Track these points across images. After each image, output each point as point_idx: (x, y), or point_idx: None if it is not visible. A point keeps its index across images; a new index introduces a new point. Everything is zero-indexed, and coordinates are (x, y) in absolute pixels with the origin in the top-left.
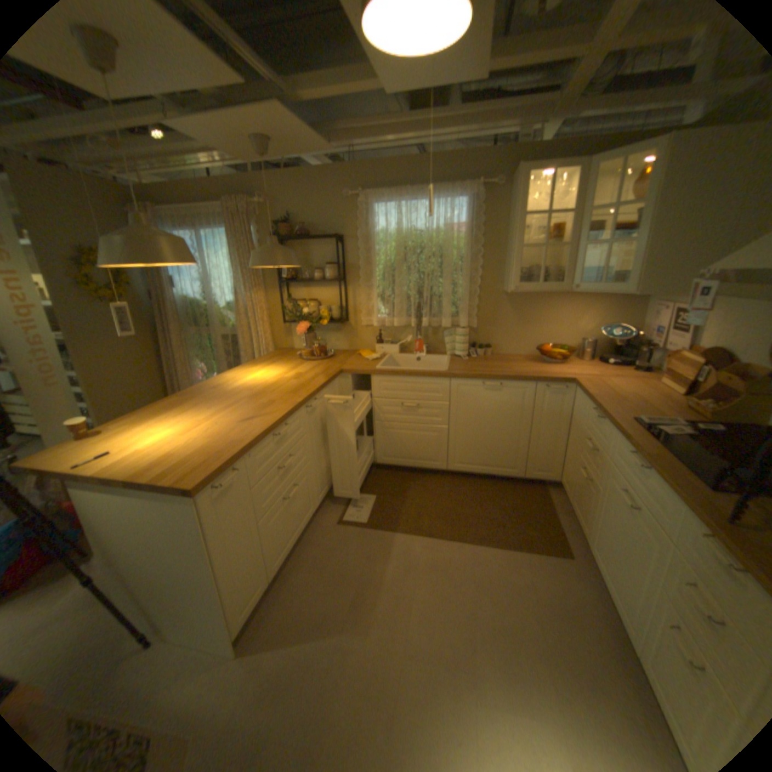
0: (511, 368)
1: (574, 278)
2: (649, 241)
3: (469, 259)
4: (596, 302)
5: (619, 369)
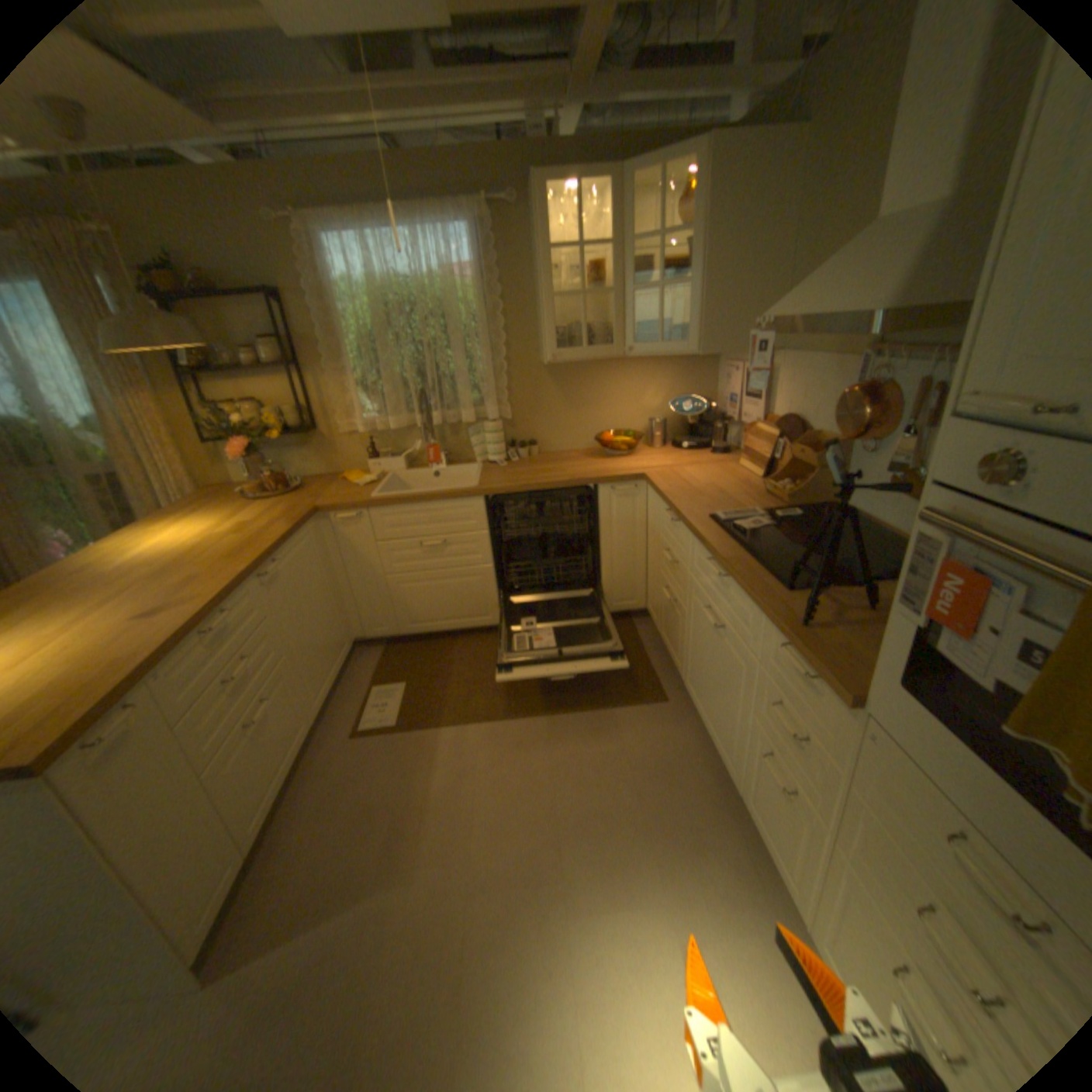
0: (565, 471)
1: (625, 339)
2: (704, 284)
3: (486, 320)
4: (658, 369)
5: (694, 454)
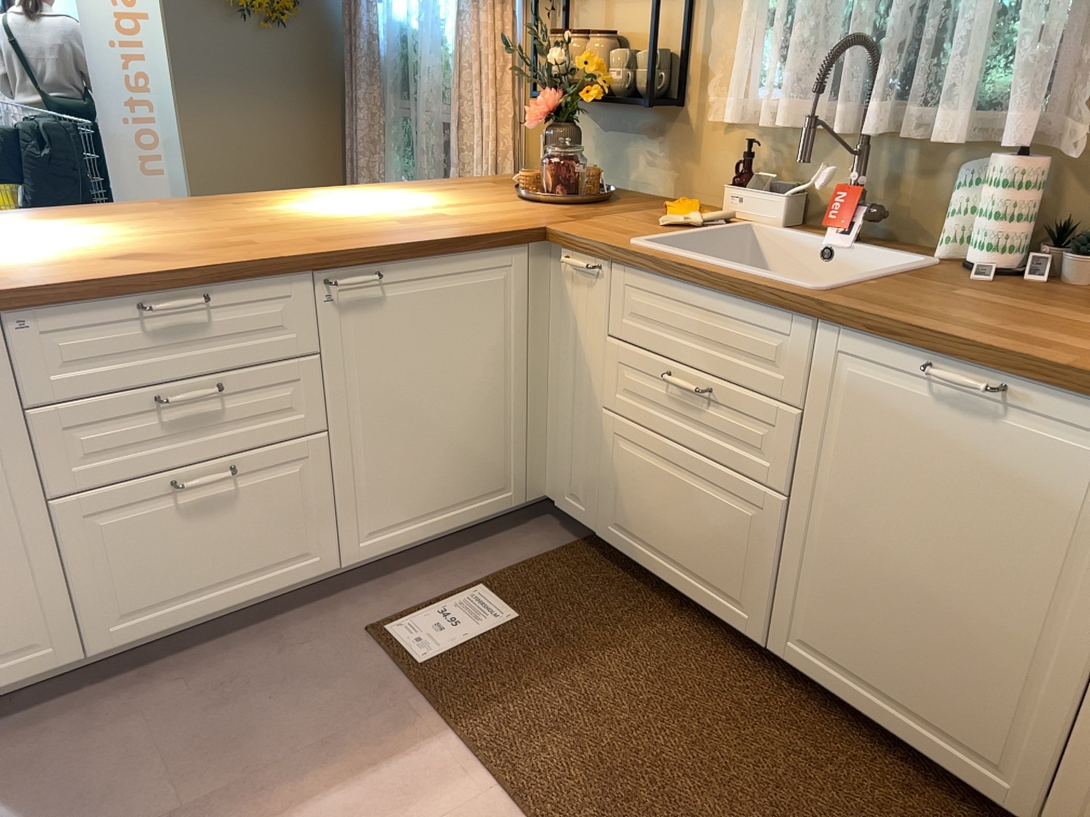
0: None
1: None
2: None
3: None
4: None
5: None
